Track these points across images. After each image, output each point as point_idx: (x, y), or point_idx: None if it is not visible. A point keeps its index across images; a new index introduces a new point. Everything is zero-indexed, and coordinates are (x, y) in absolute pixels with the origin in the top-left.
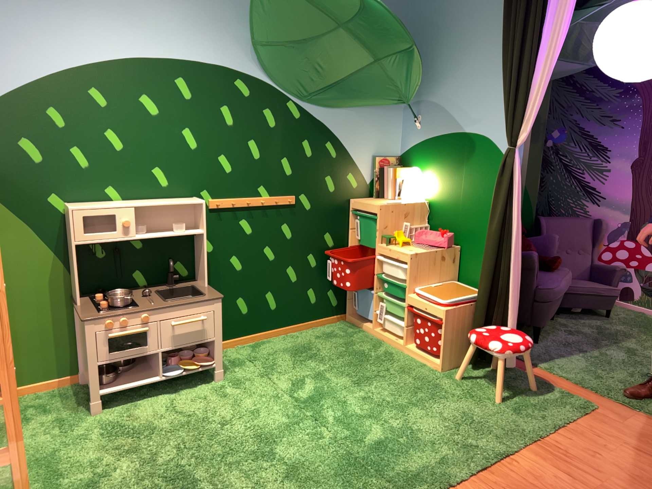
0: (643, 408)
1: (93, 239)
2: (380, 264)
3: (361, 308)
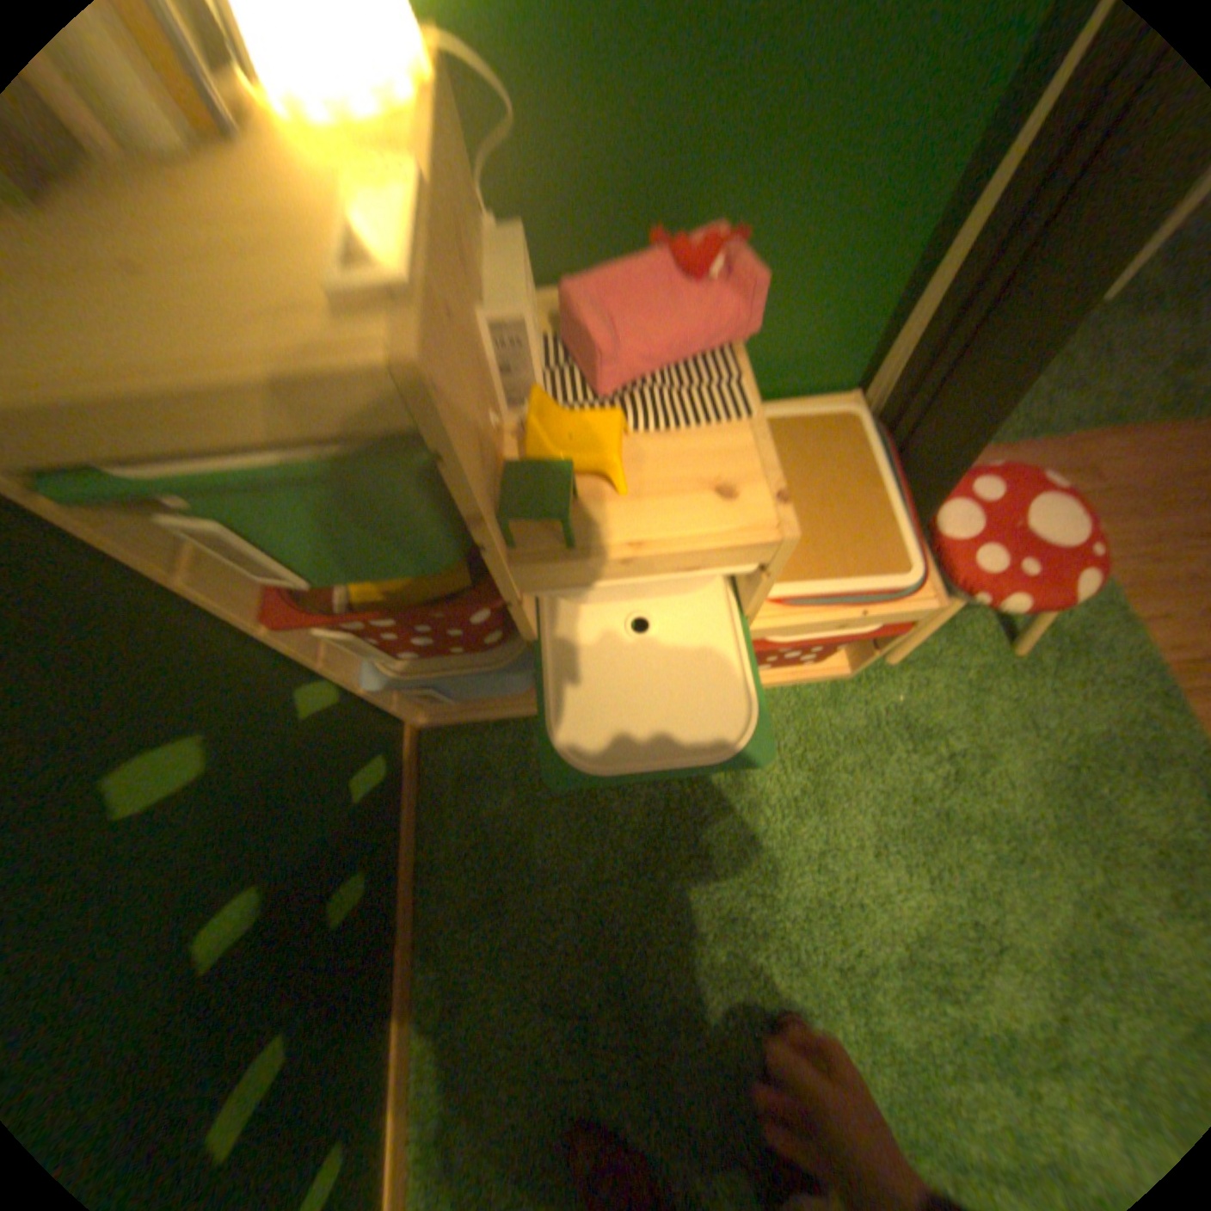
0: (1072, 422)
1: None
2: (524, 598)
3: (475, 696)
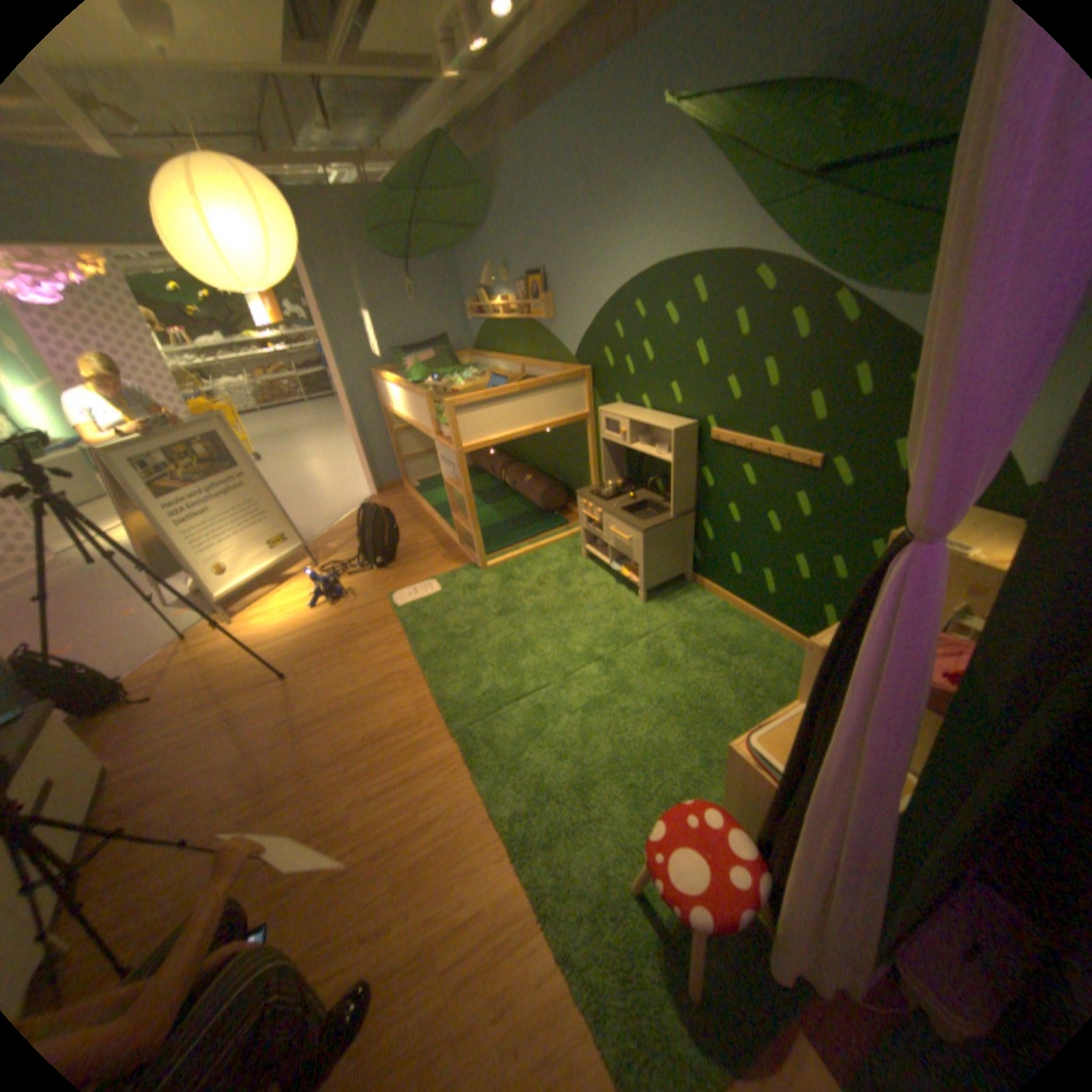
0: None
1: (607, 438)
2: None
3: None
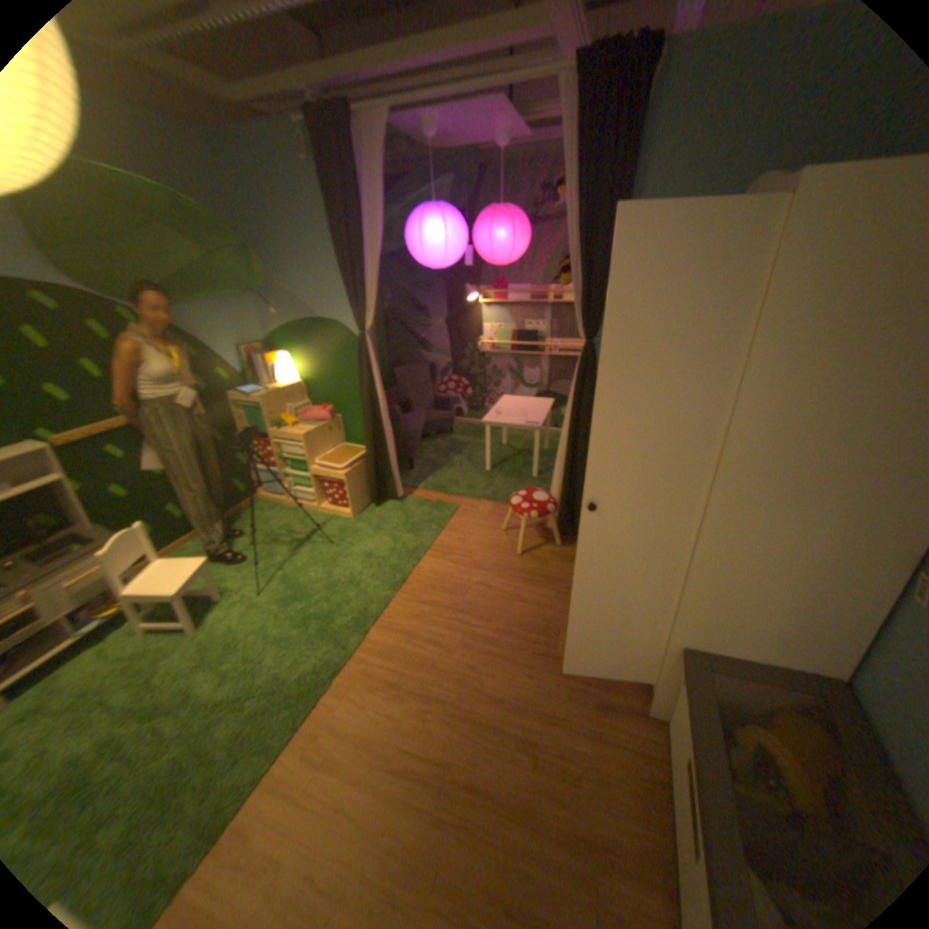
0: (484, 497)
1: None
2: (277, 447)
3: (271, 486)
